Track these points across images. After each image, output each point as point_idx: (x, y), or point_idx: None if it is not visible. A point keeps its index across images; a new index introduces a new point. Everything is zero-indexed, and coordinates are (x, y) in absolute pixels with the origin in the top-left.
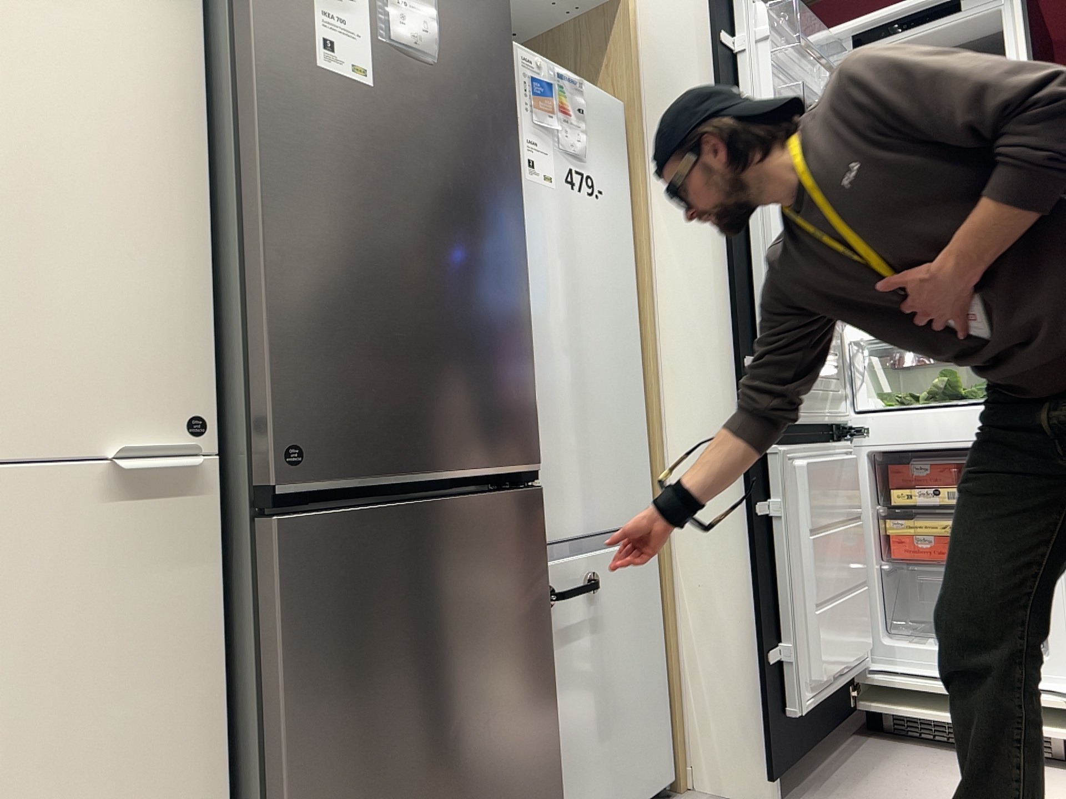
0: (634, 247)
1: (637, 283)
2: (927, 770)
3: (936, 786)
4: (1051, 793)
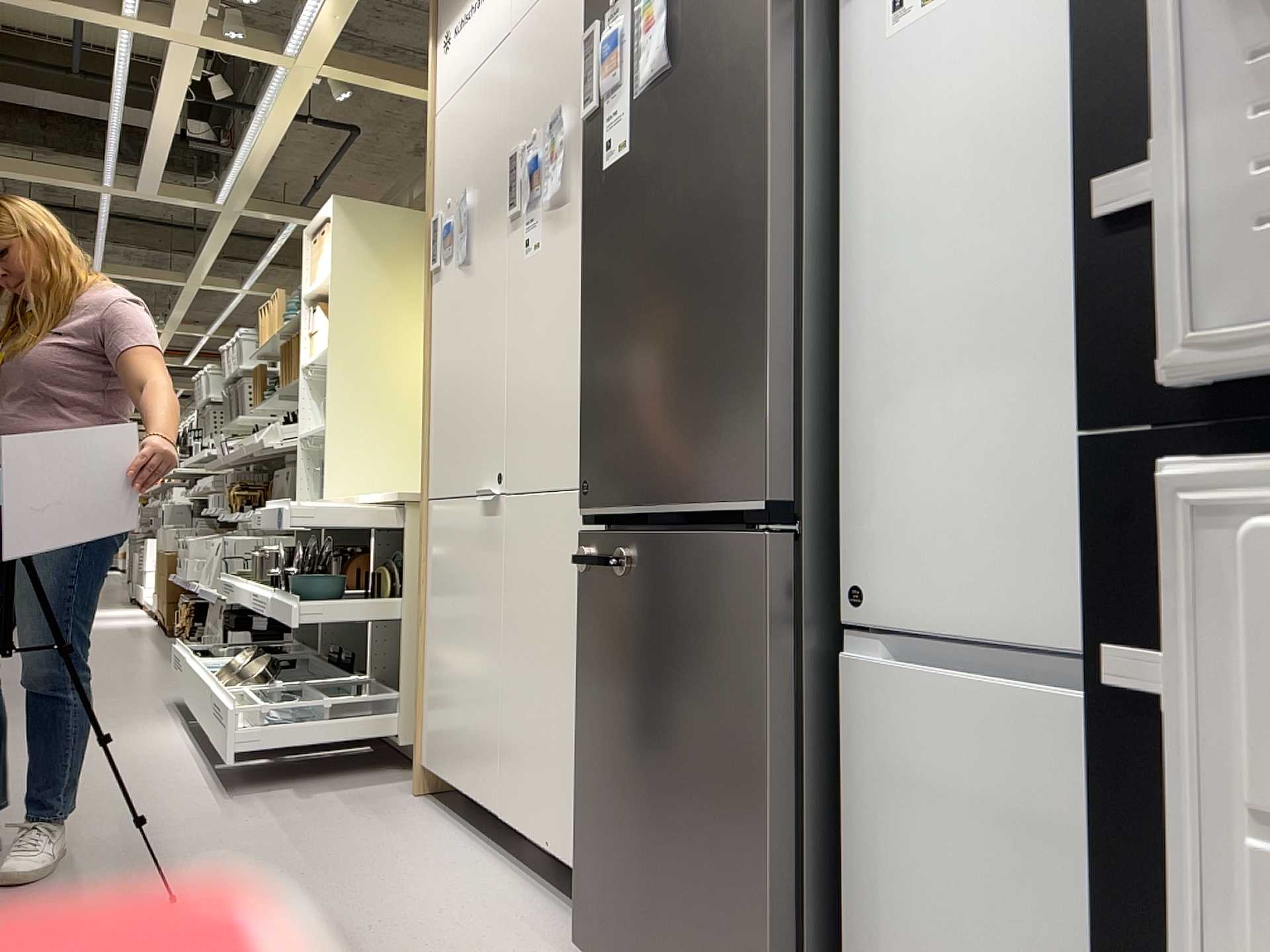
0: None
1: None
2: None
3: None
4: None
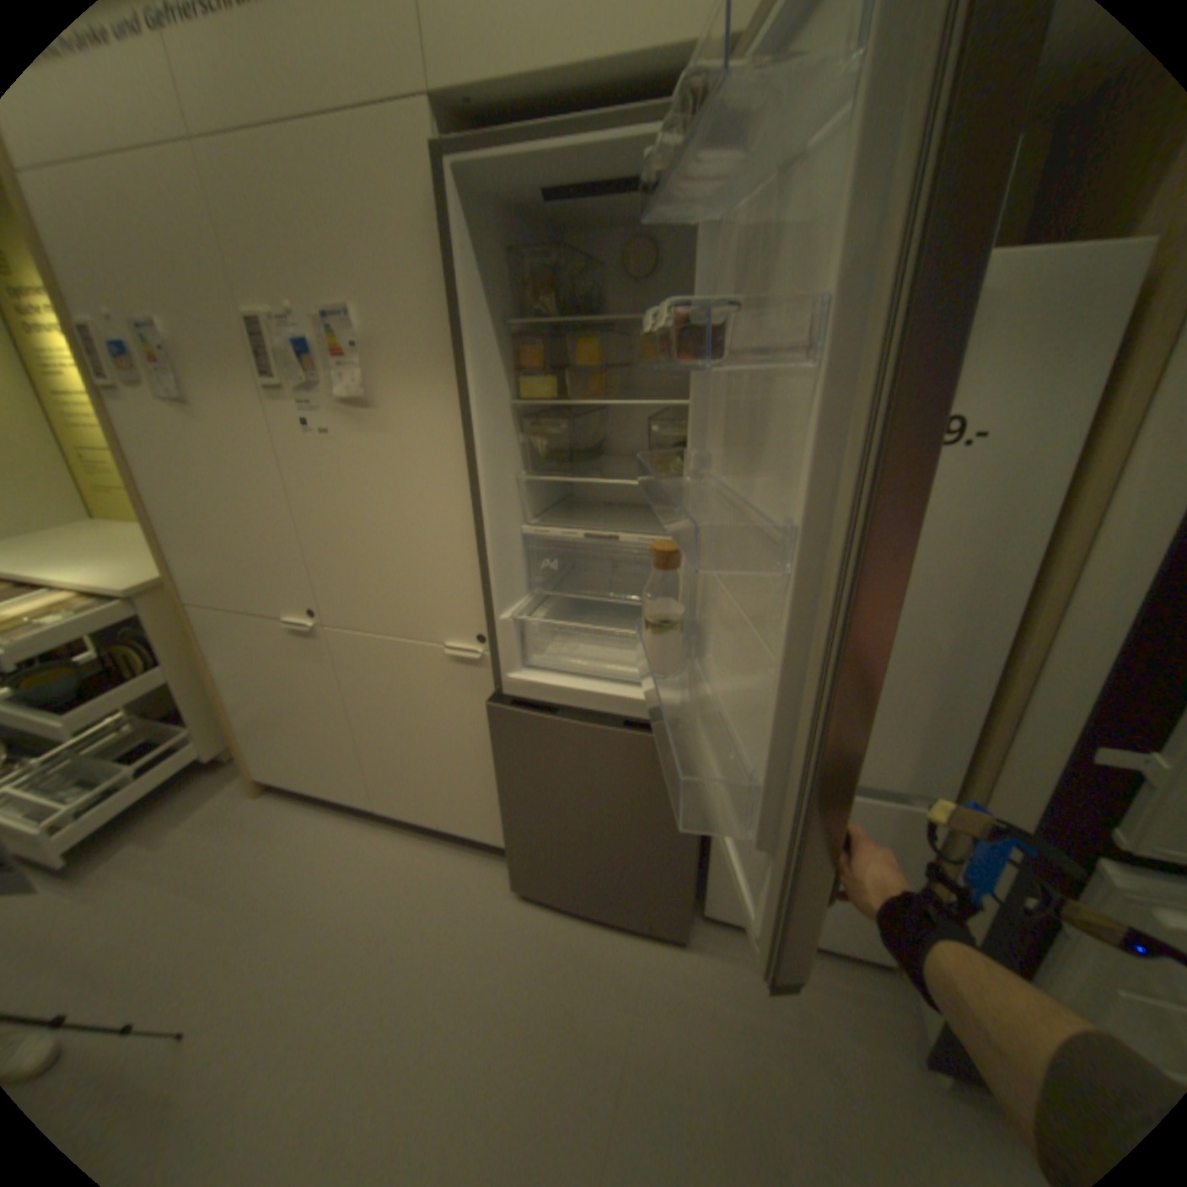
0: (1076, 493)
1: (1056, 546)
2: None
3: None
4: None
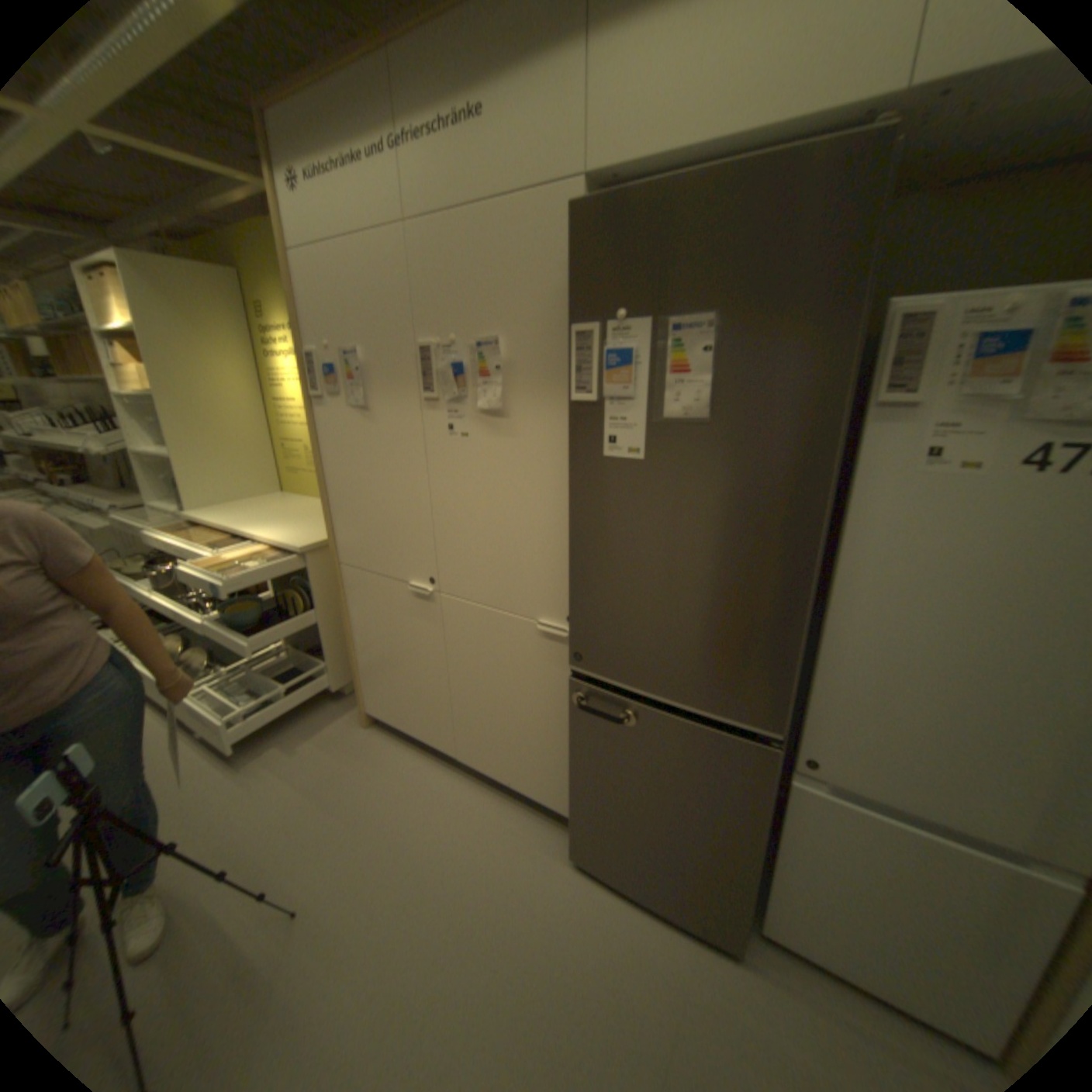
0: None
1: None
2: None
3: None
4: None
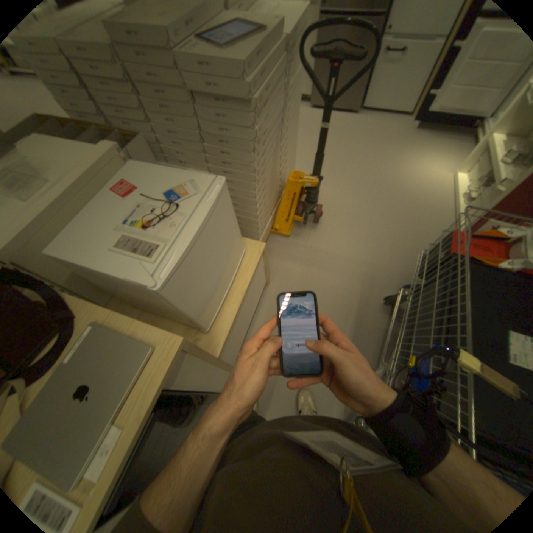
0: None
1: None
2: (456, 147)
3: (446, 148)
4: (457, 164)
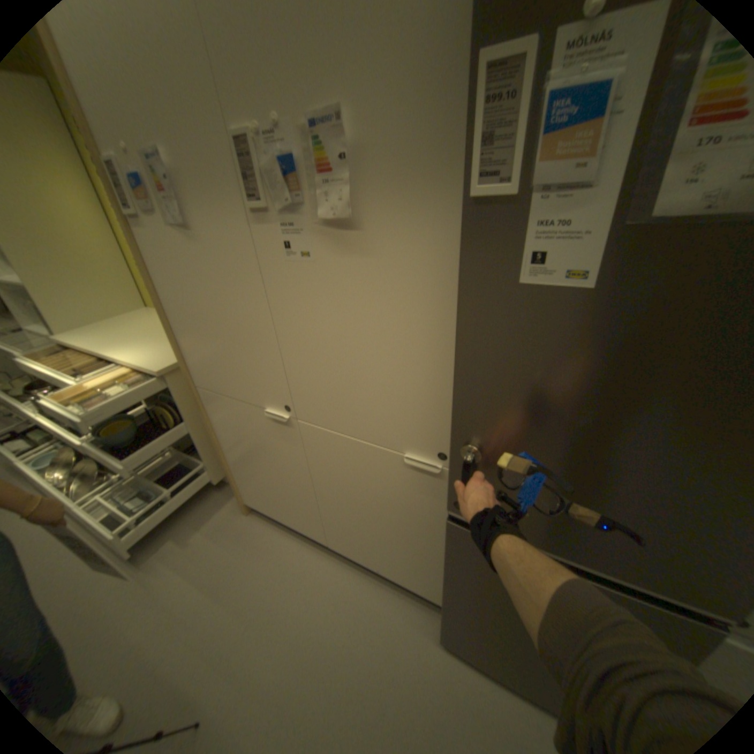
0: None
1: None
2: None
3: None
4: None
